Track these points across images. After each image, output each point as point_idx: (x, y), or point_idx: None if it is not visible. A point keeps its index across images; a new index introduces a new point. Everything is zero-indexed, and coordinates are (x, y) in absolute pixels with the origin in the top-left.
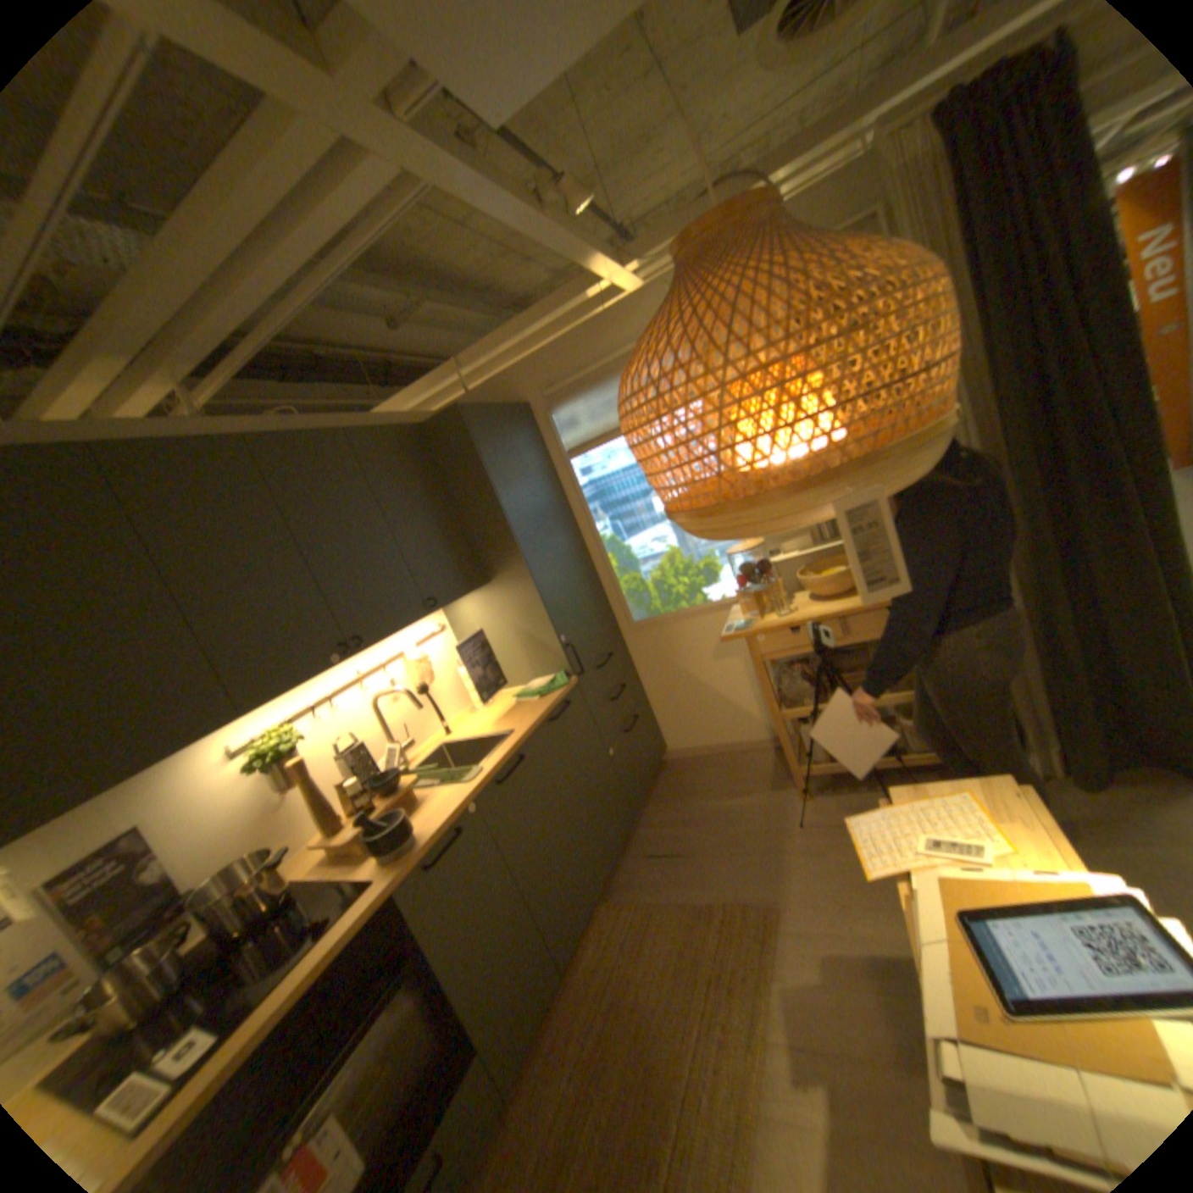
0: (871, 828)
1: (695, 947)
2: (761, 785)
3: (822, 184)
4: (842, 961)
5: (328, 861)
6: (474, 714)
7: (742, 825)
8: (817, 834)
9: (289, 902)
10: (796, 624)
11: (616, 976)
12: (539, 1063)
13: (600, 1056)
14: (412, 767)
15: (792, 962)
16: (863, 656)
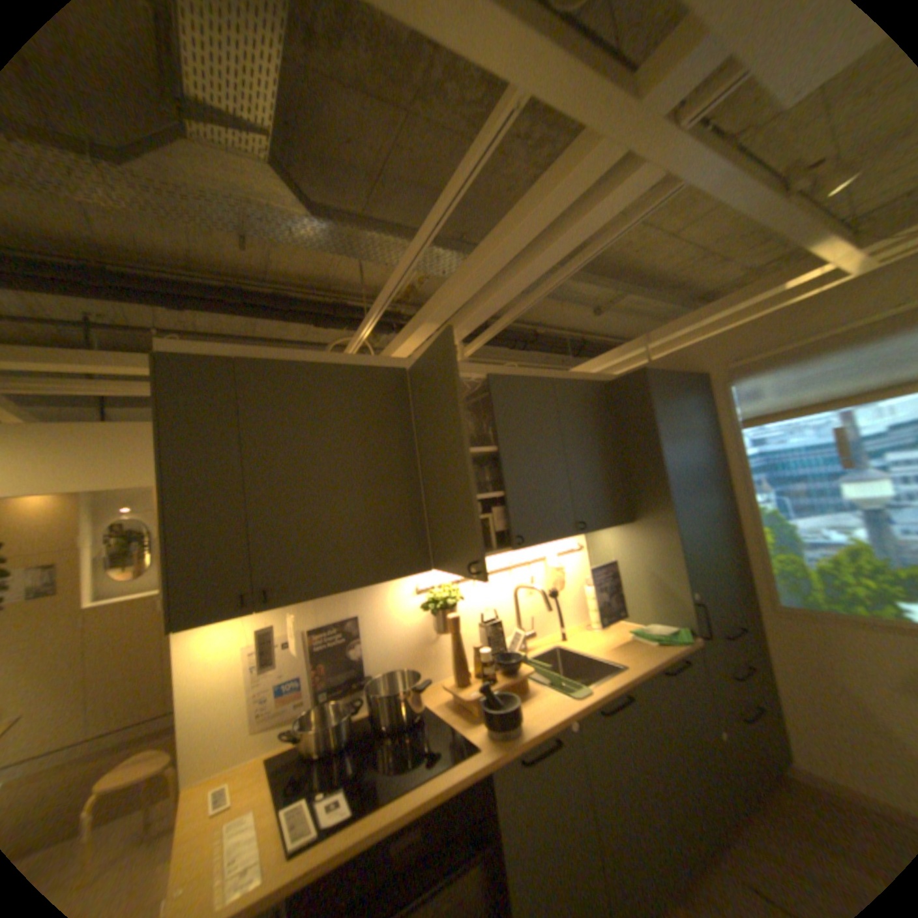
0: None
1: None
2: None
3: None
4: None
5: (455, 706)
6: (590, 632)
7: None
8: None
9: (422, 724)
10: None
11: None
12: None
13: None
14: (531, 656)
15: None
16: None
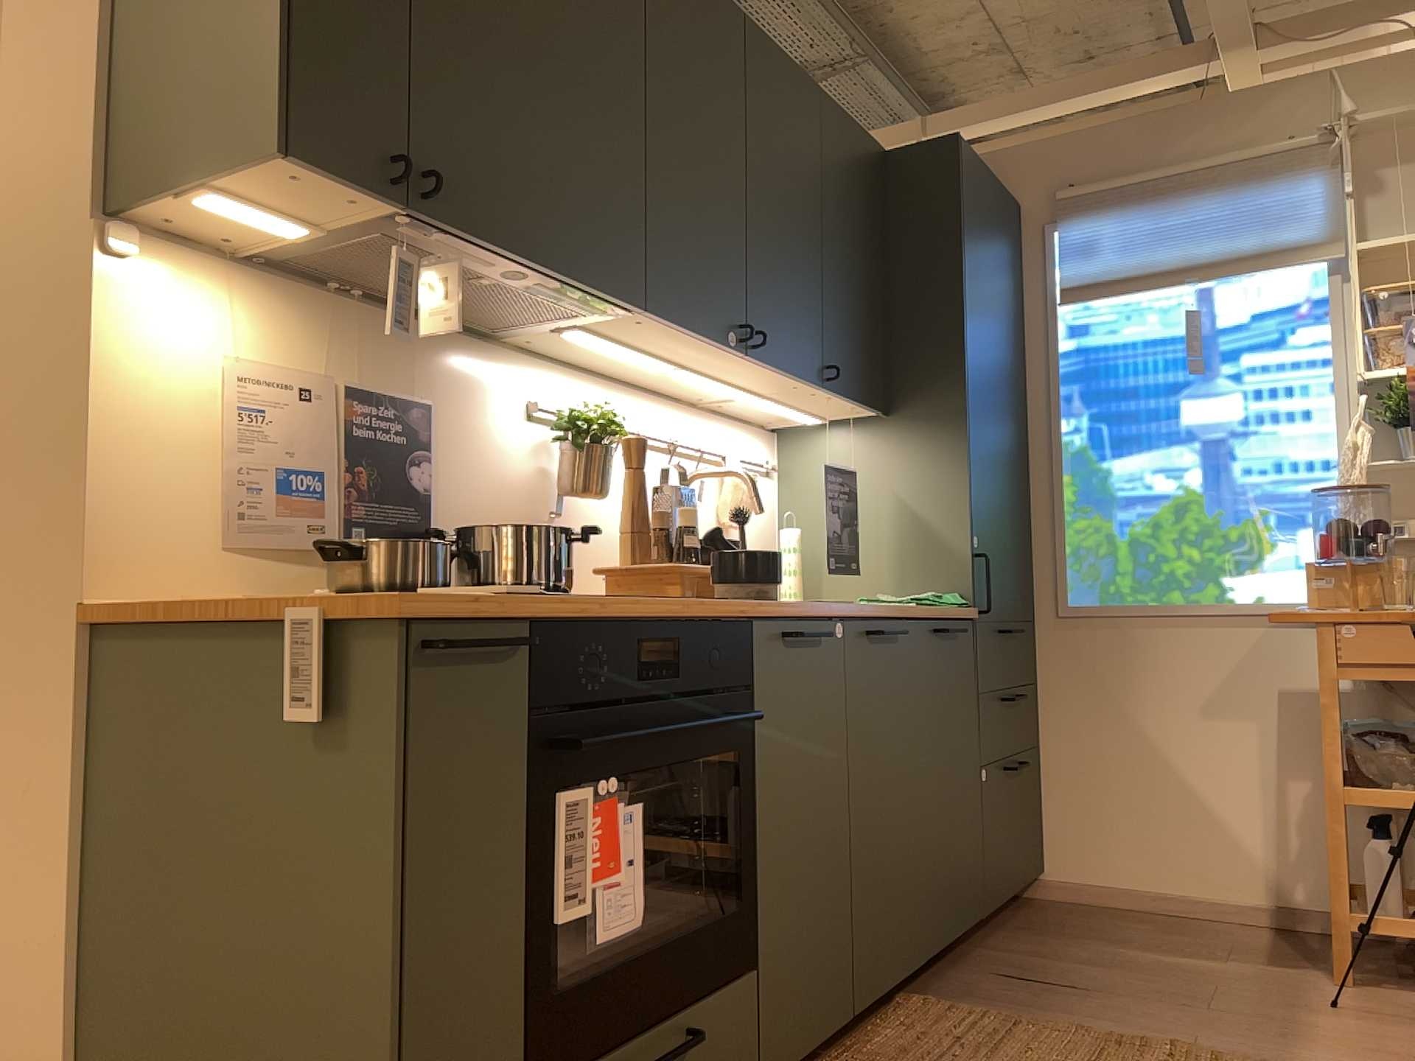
0: None
1: None
2: (1248, 954)
3: None
4: None
5: None
6: None
7: (1208, 983)
8: (1374, 1019)
9: None
10: None
11: None
12: None
13: None
14: None
15: None
16: None
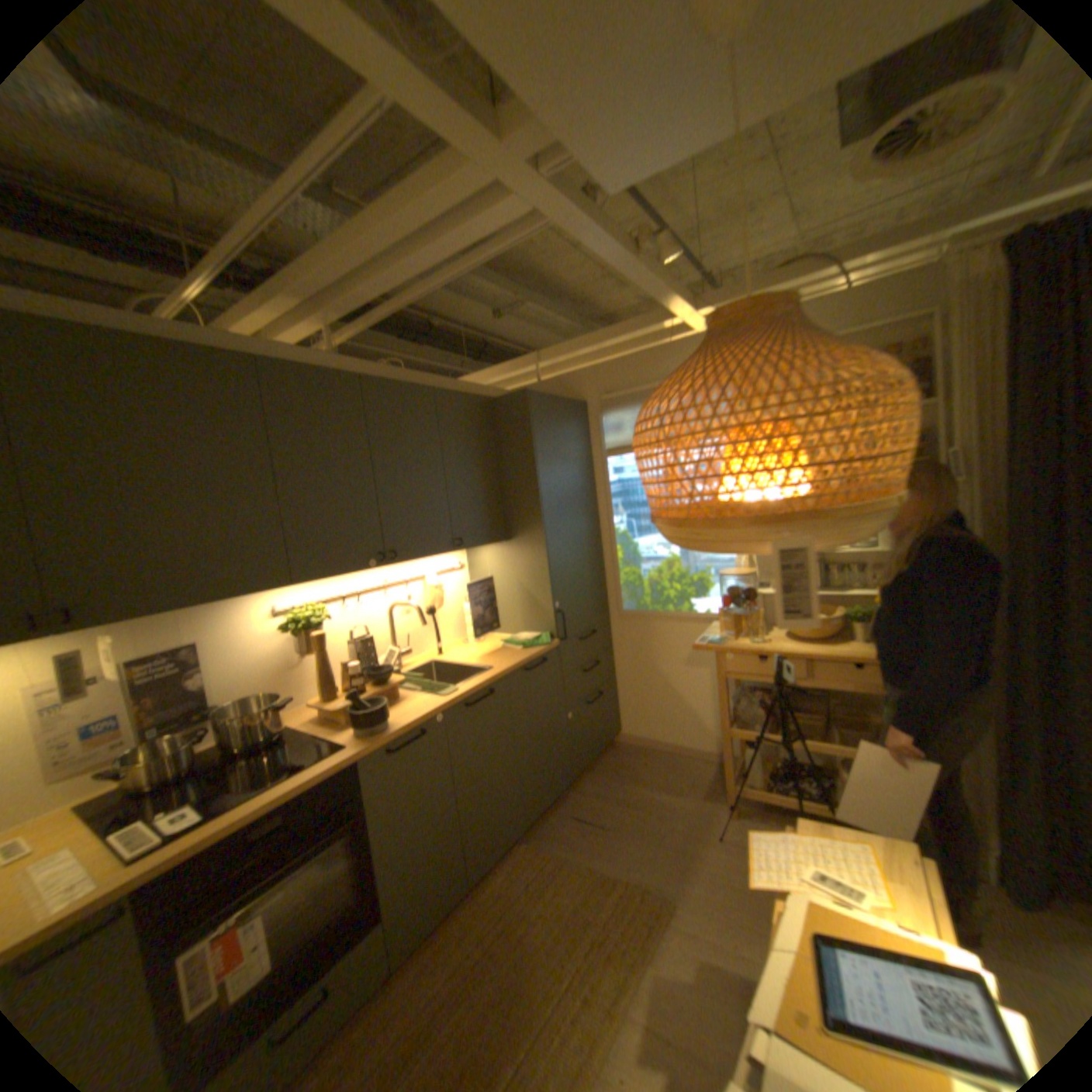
0: (770, 847)
1: (591, 911)
2: (697, 793)
3: (891, 279)
4: (720, 974)
5: (319, 722)
6: (466, 646)
7: (667, 822)
8: (734, 854)
9: (281, 742)
10: (767, 655)
11: (515, 910)
12: (429, 957)
13: (481, 971)
14: (404, 672)
15: (674, 957)
16: (826, 705)
